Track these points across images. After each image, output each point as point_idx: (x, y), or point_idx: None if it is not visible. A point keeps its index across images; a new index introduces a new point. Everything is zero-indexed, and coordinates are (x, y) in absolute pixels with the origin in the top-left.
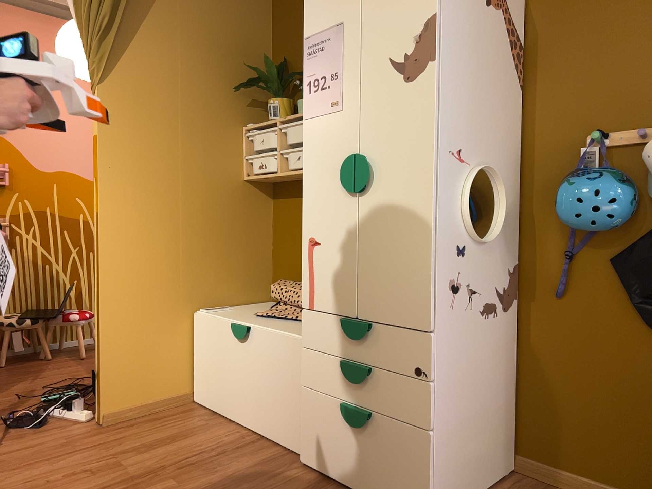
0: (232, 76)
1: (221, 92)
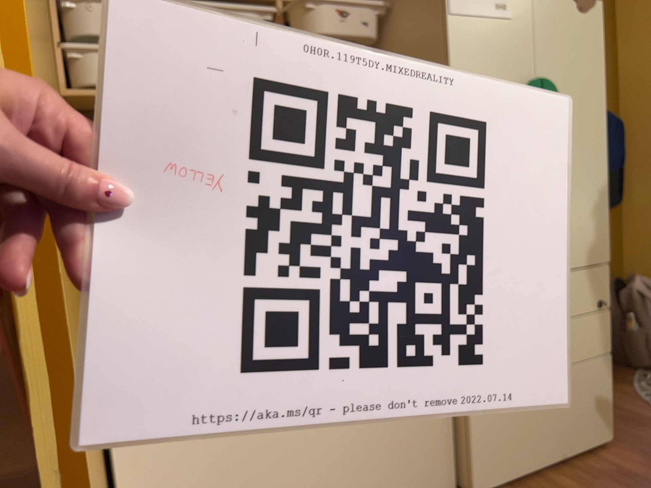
0: None
1: None
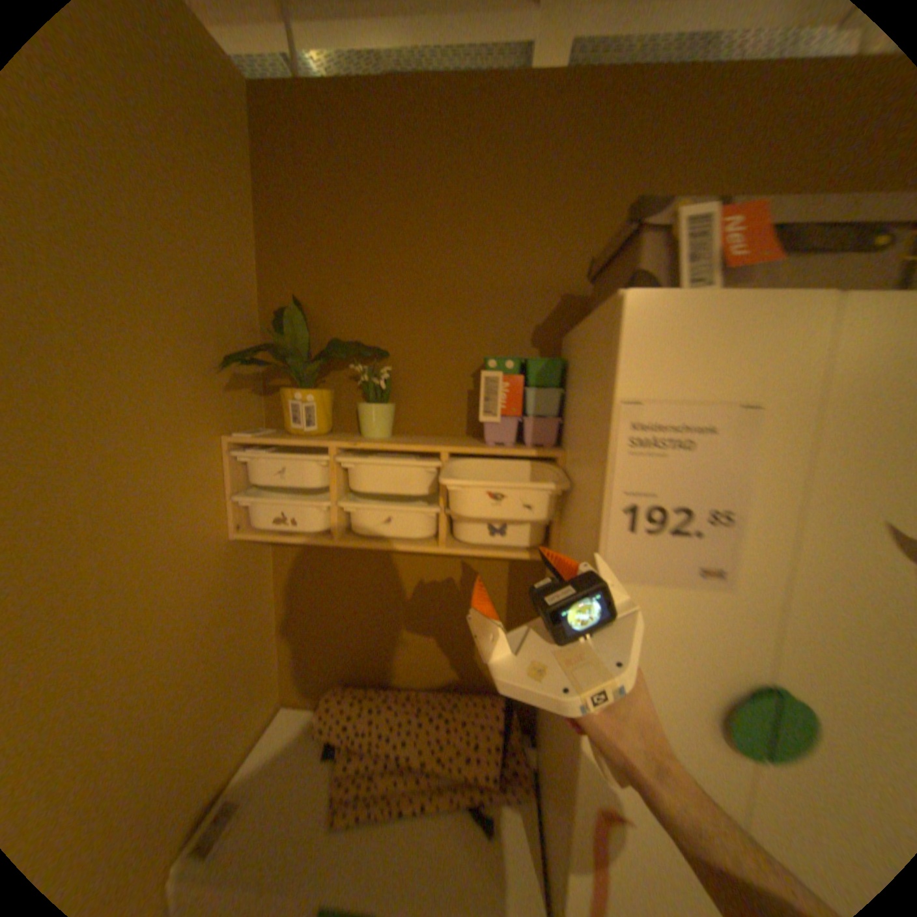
0: (193, 329)
1: (174, 370)
